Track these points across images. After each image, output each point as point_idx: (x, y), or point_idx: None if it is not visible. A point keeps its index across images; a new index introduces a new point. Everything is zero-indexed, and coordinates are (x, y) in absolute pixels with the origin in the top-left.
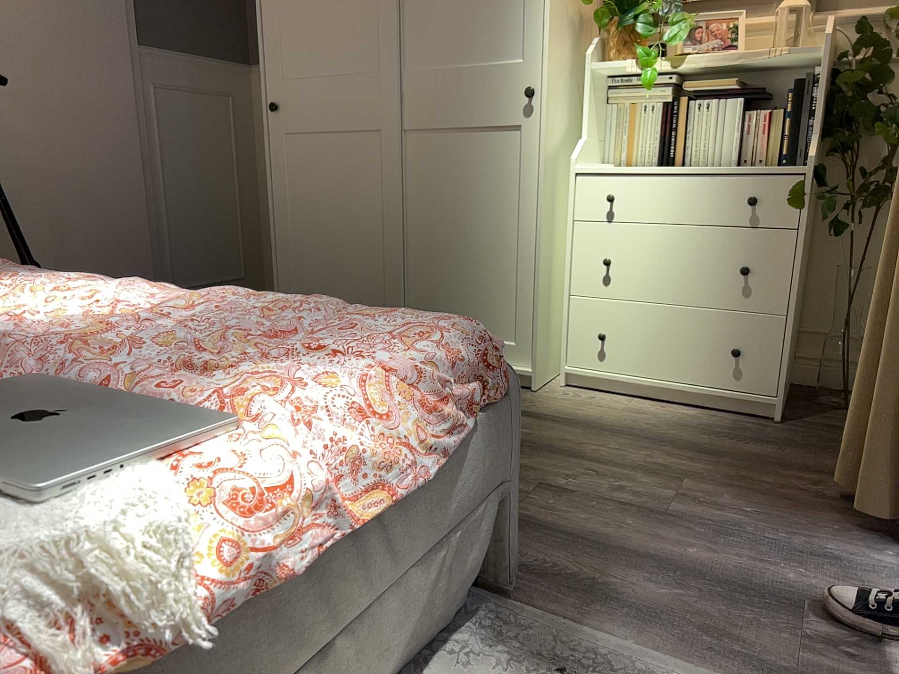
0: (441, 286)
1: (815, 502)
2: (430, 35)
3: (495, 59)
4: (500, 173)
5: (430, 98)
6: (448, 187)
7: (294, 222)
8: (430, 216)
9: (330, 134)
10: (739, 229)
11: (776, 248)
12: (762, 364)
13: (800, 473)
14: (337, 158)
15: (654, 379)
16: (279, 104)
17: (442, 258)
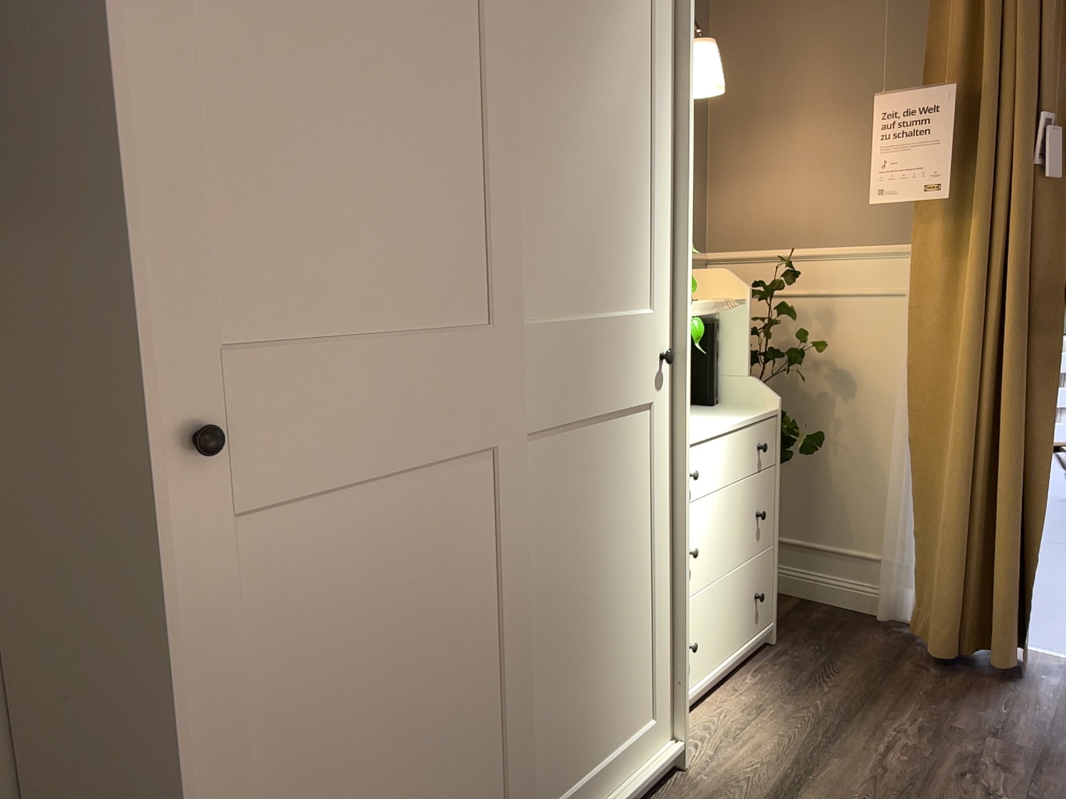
0: (573, 701)
1: (953, 677)
2: (552, 254)
3: (629, 305)
4: (636, 476)
5: (557, 368)
6: (580, 522)
7: (266, 774)
8: (556, 584)
9: (382, 477)
10: (754, 475)
11: (769, 485)
12: (767, 598)
13: (896, 668)
14: (399, 533)
15: (720, 666)
16: (213, 419)
17: (573, 652)
